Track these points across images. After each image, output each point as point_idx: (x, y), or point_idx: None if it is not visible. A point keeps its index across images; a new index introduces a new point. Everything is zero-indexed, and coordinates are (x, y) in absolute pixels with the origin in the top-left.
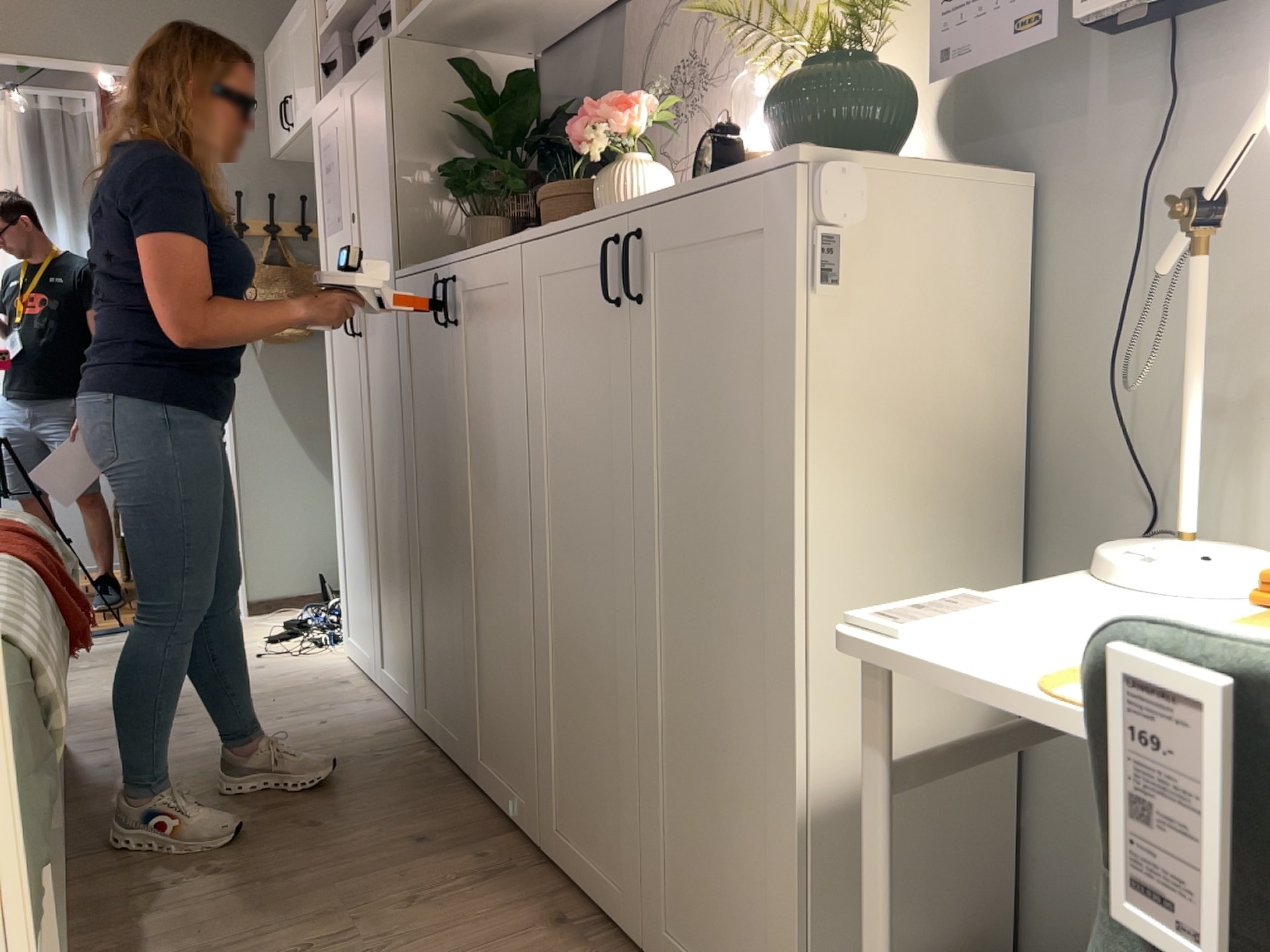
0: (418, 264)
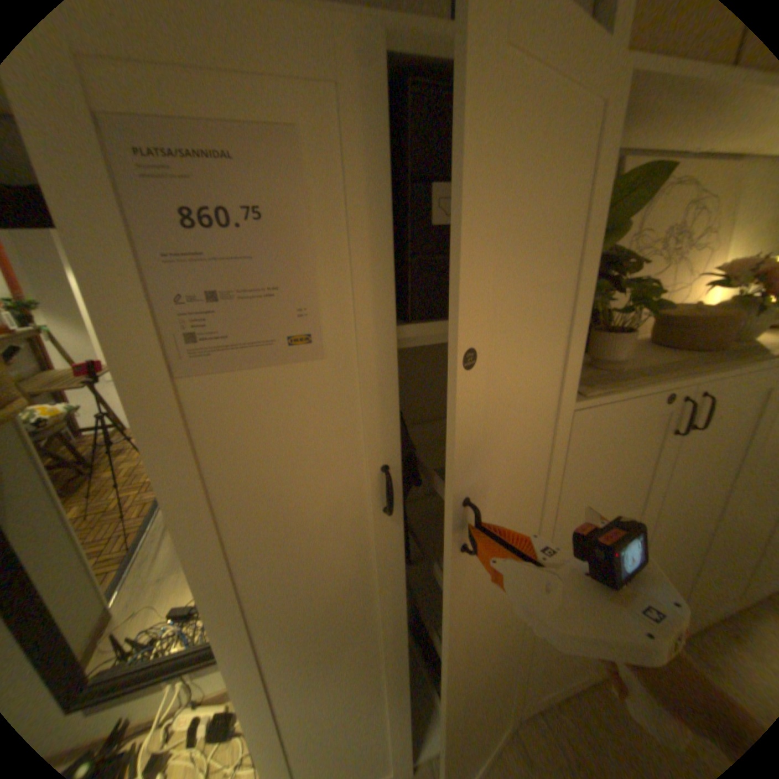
0: (641, 389)
